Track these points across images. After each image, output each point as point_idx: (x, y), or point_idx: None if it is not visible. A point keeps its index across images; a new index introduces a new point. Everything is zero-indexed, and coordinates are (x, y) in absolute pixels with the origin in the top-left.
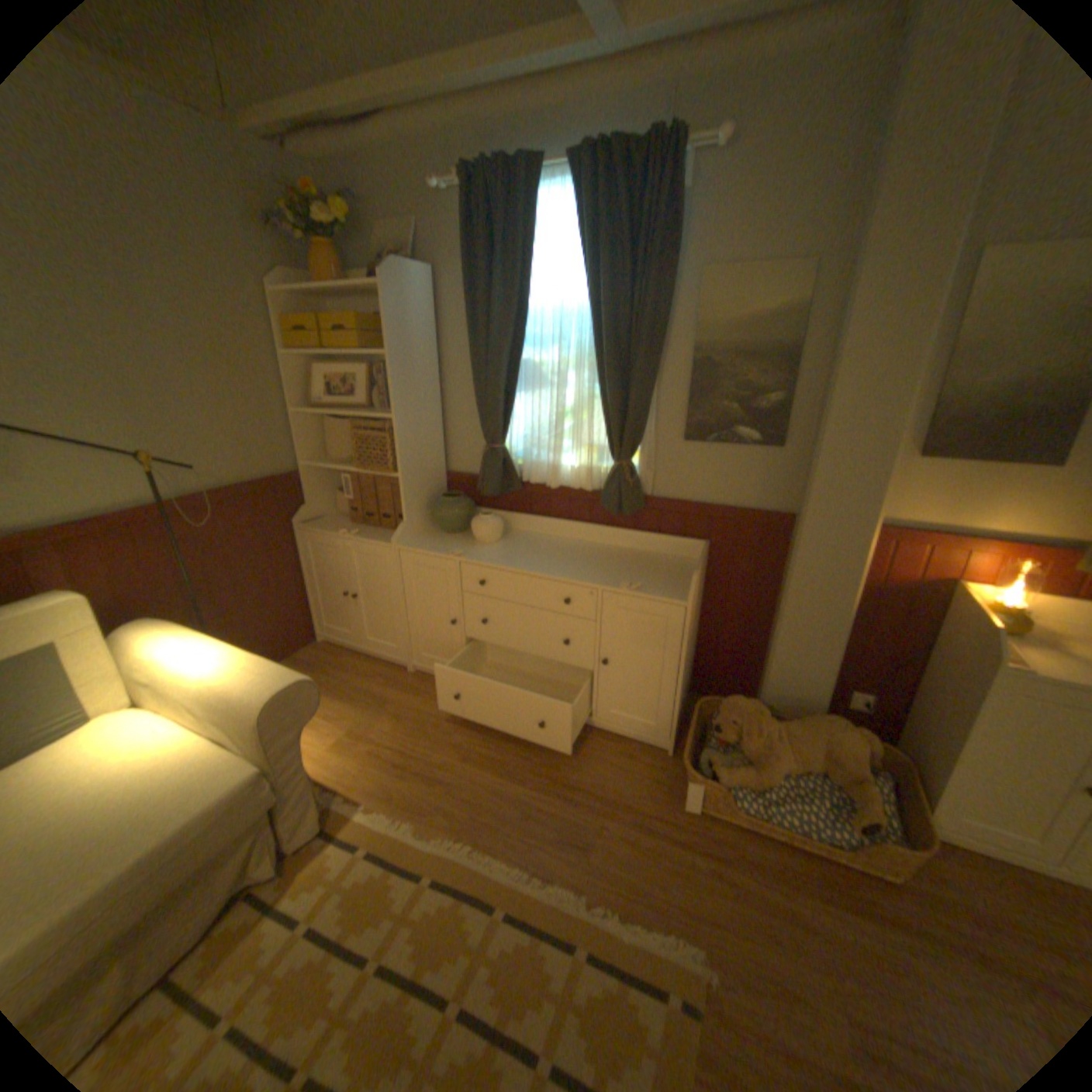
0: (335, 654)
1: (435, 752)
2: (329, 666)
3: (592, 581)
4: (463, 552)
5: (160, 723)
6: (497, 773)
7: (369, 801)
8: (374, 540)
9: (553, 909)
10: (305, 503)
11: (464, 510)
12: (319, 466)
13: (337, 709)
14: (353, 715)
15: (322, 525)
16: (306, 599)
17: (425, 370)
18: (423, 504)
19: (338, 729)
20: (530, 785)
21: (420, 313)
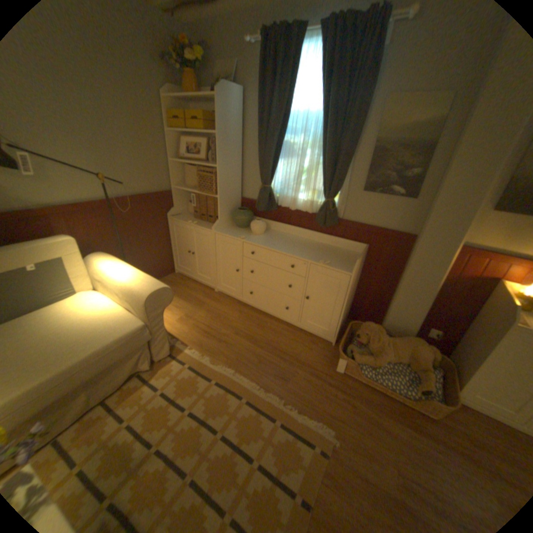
0: (183, 279)
1: (224, 328)
2: (180, 284)
3: (306, 258)
4: (245, 237)
5: (105, 298)
6: (251, 342)
7: (192, 345)
8: (204, 227)
9: (268, 403)
10: (174, 206)
11: (248, 217)
12: (181, 188)
13: (182, 303)
14: (189, 307)
15: (181, 218)
16: (172, 252)
17: (235, 143)
18: (228, 212)
19: (181, 312)
20: (265, 349)
21: (235, 112)
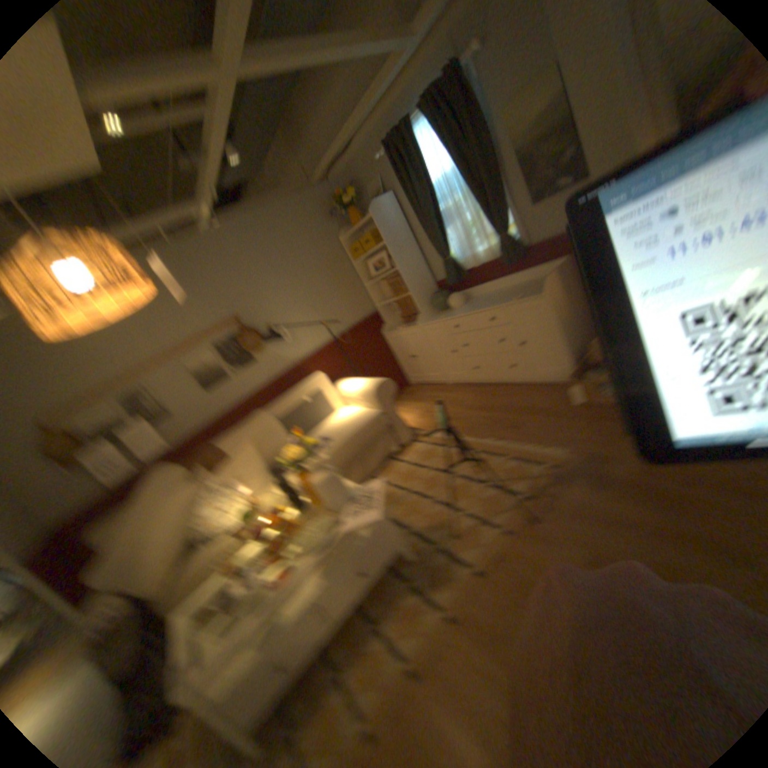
0: (416, 386)
1: (455, 408)
2: (413, 390)
3: (498, 303)
4: (442, 315)
5: (350, 406)
6: (481, 409)
7: (428, 428)
8: (409, 325)
9: (497, 445)
10: (382, 321)
11: (442, 296)
12: (381, 302)
13: (416, 403)
14: (423, 404)
15: (391, 328)
16: (397, 364)
17: (404, 238)
18: (425, 301)
19: (417, 409)
20: (496, 410)
21: (392, 213)
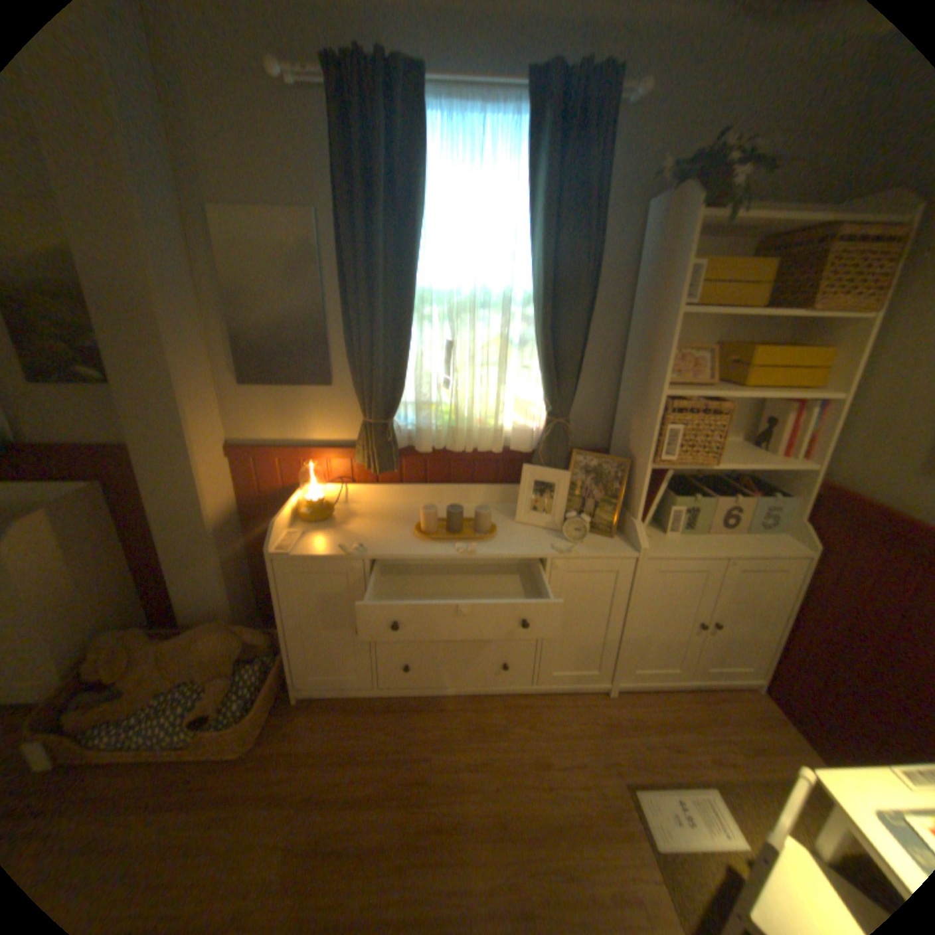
0: None
1: None
2: None
3: None
4: None
5: None
6: None
7: None
8: None
9: None
10: None
11: None
12: None
13: None
14: None
15: None
16: None
17: None
18: None
19: None
20: None
21: None
